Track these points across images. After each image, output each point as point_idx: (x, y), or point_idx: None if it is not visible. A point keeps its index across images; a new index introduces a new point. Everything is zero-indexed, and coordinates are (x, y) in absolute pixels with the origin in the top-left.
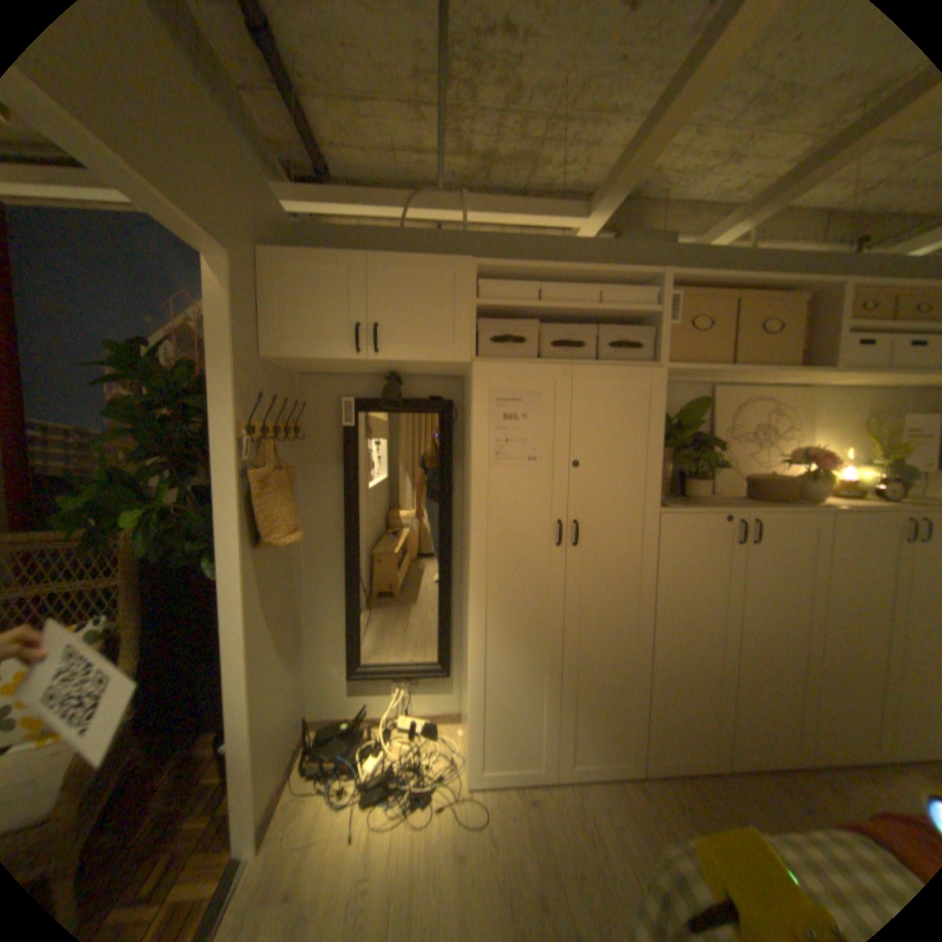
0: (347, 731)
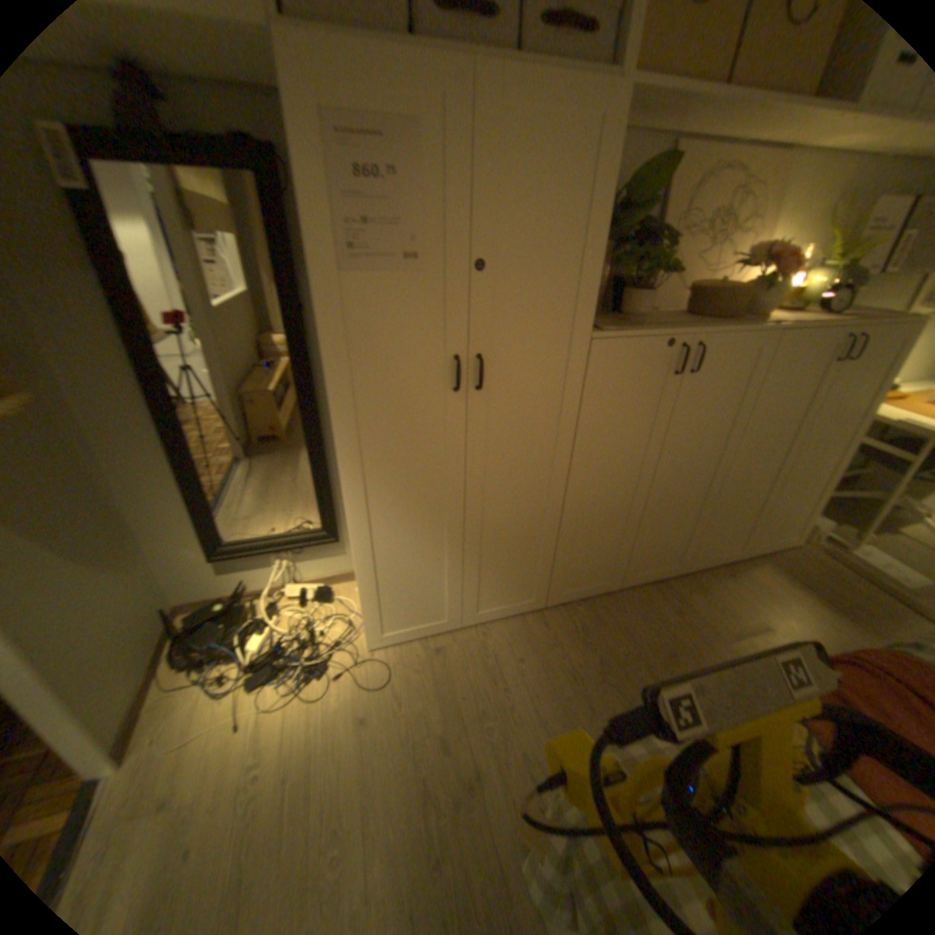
0: (222, 611)
